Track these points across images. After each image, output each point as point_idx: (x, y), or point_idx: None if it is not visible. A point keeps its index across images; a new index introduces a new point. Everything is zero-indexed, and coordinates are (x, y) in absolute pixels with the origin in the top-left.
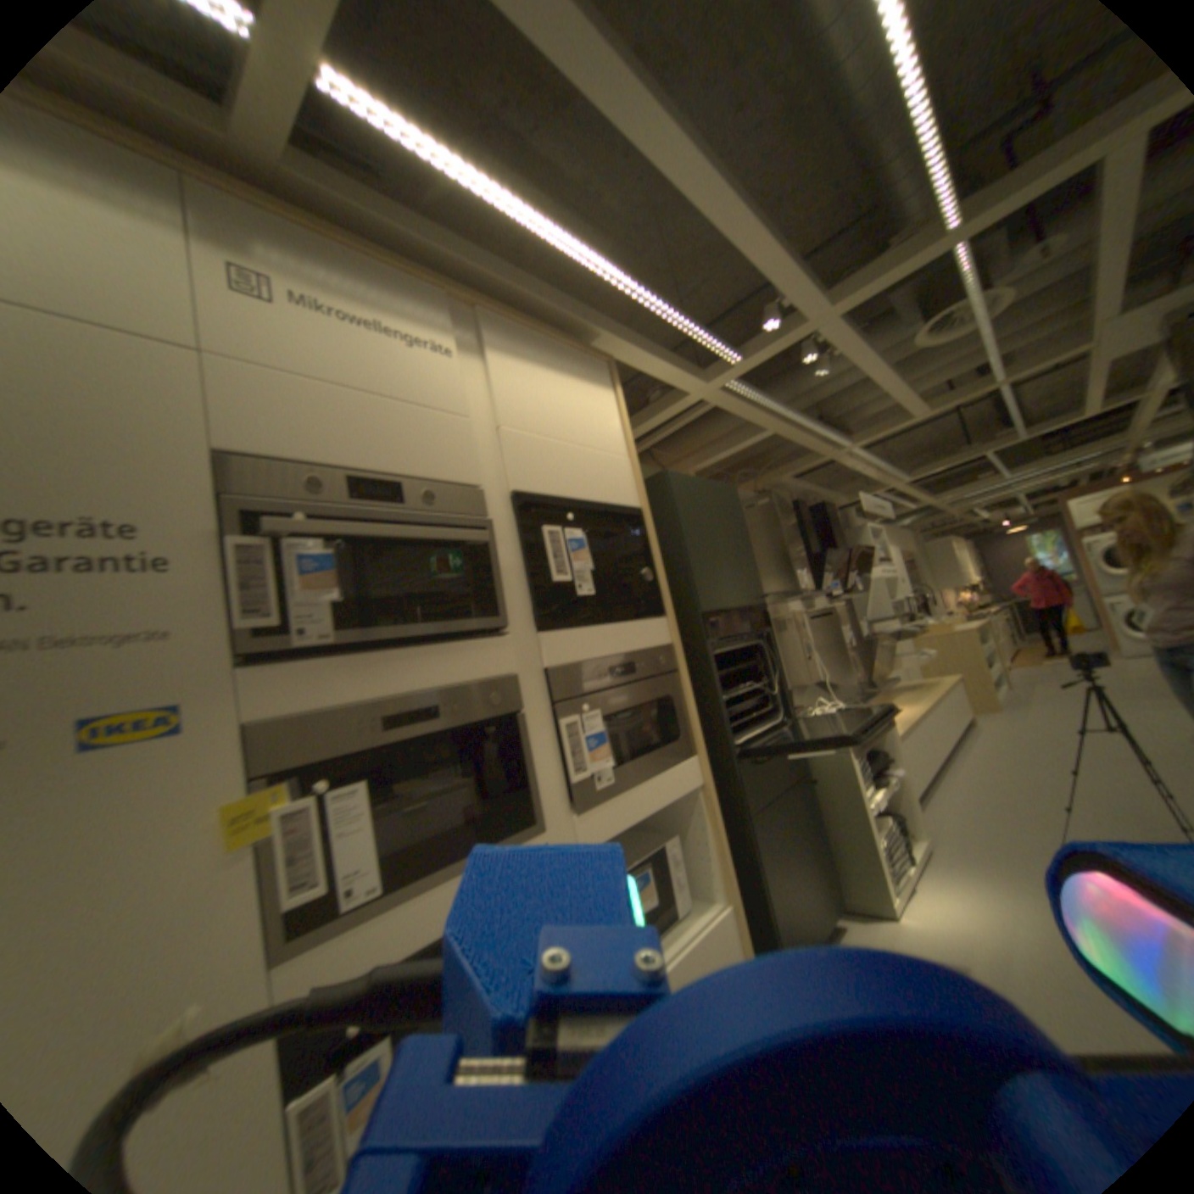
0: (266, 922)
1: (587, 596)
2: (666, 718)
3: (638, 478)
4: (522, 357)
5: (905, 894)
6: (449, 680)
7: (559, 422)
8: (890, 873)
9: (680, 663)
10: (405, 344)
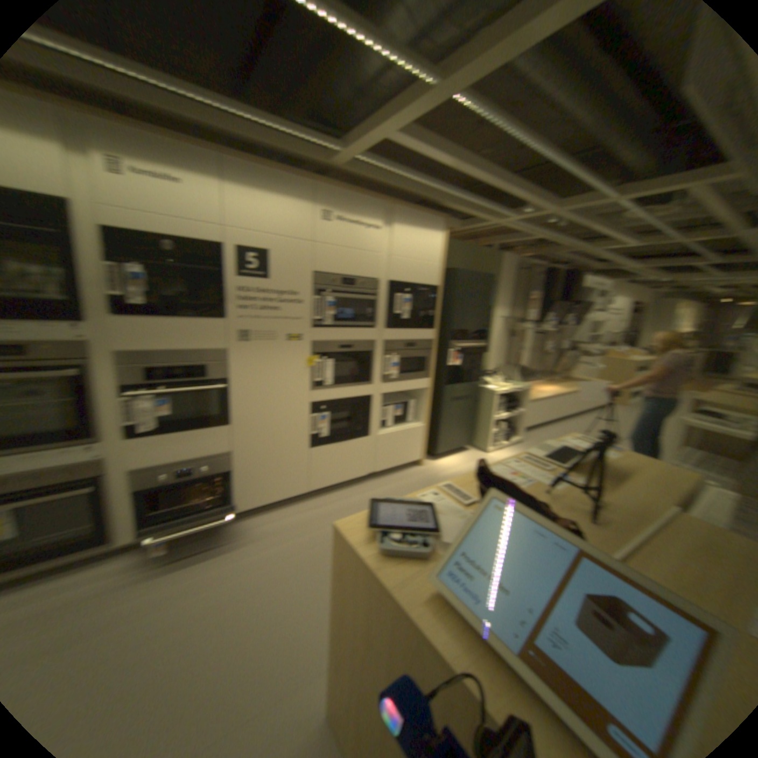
0: (306, 383)
1: (401, 320)
2: (418, 364)
3: (437, 274)
4: (403, 225)
5: (494, 448)
6: (352, 340)
7: (410, 252)
8: (489, 439)
9: (430, 347)
10: (361, 229)
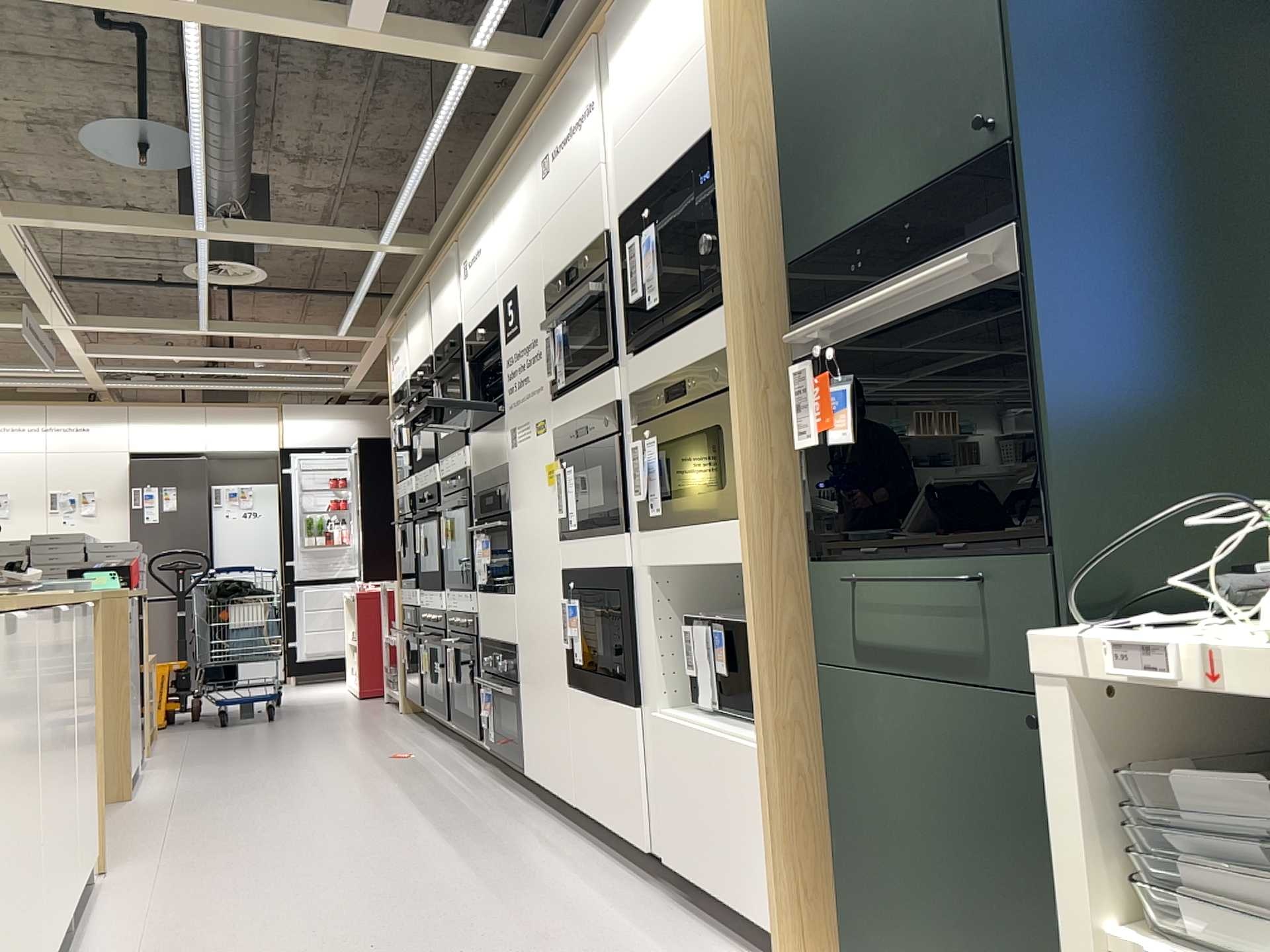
0: (558, 523)
1: (656, 307)
2: (719, 457)
3: (715, 70)
4: (627, 31)
5: None
6: (593, 407)
7: (649, 83)
8: None
9: (741, 375)
10: (578, 132)
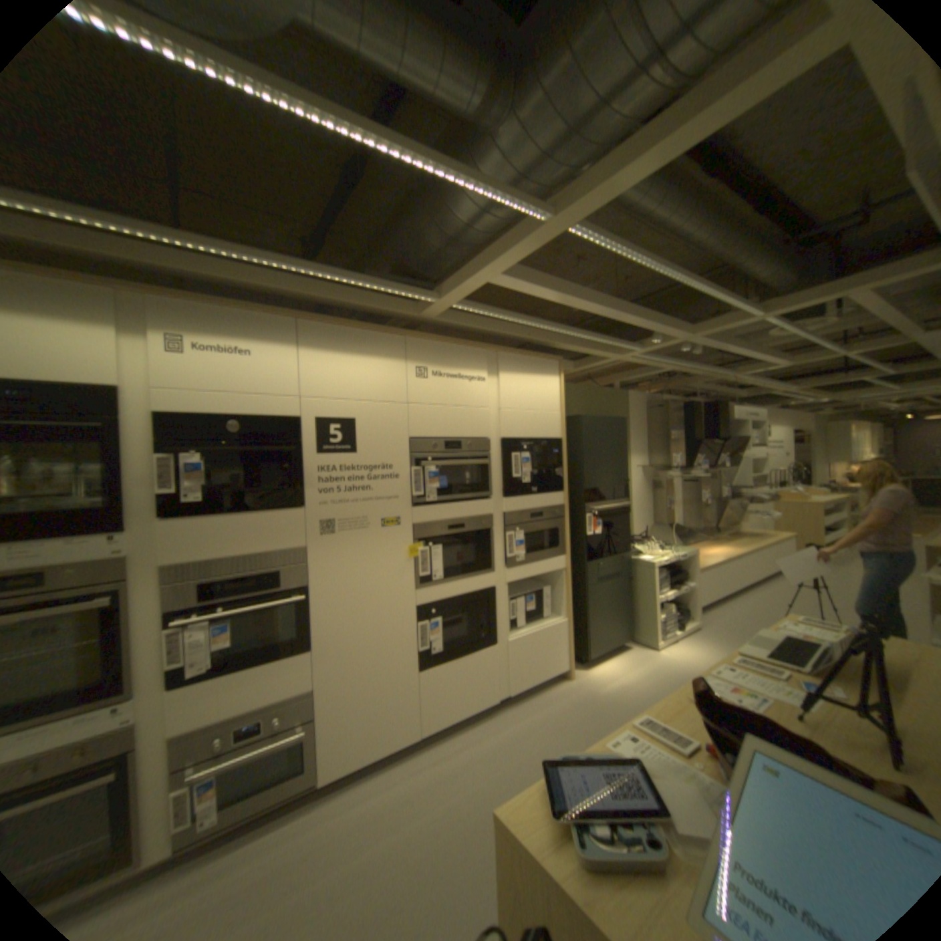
0: (413, 579)
1: (524, 484)
2: (552, 538)
3: (561, 424)
4: (513, 372)
5: (668, 642)
6: (467, 516)
7: (525, 402)
8: (660, 630)
9: (564, 514)
10: (466, 382)
